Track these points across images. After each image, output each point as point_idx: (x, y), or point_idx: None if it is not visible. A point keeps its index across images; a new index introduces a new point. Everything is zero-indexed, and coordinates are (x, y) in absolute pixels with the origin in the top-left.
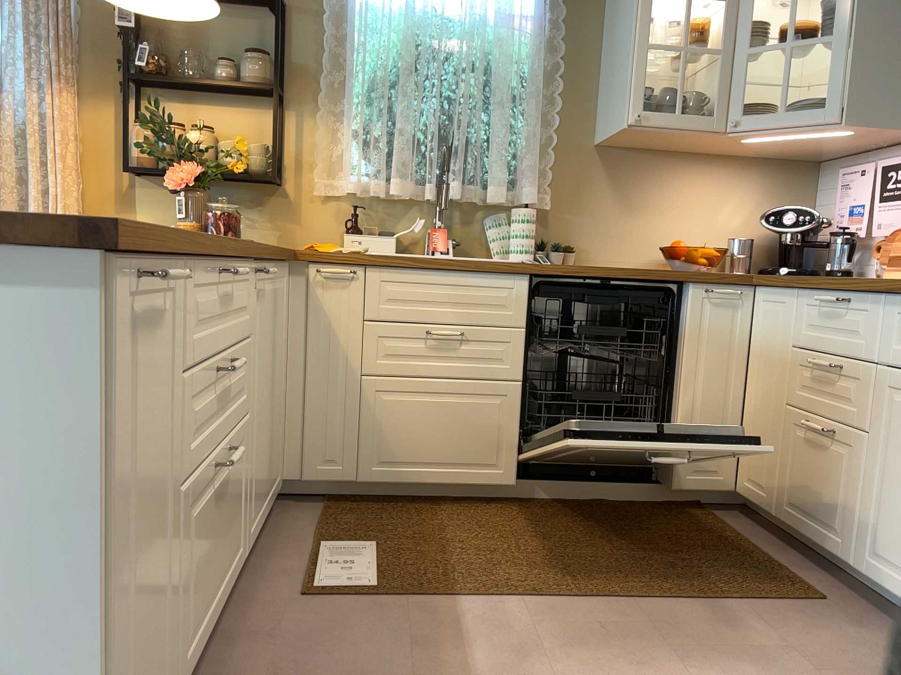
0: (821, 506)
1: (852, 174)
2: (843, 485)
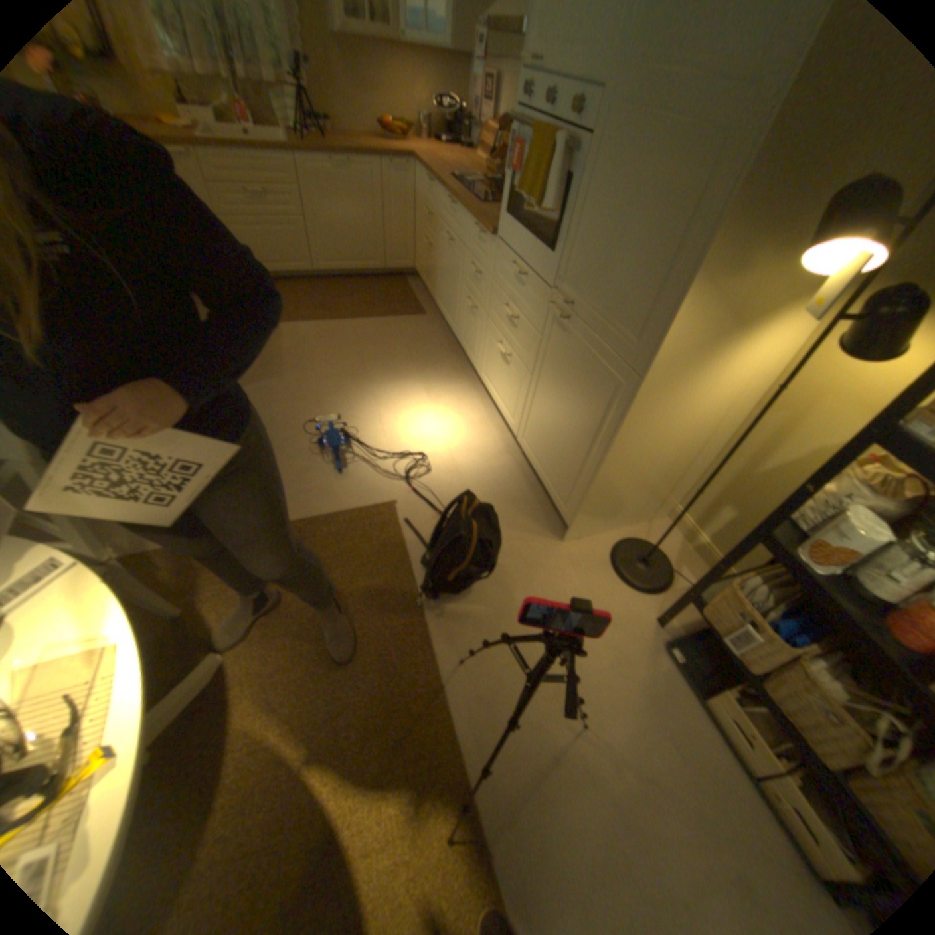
0: (429, 278)
1: (475, 74)
2: (433, 269)
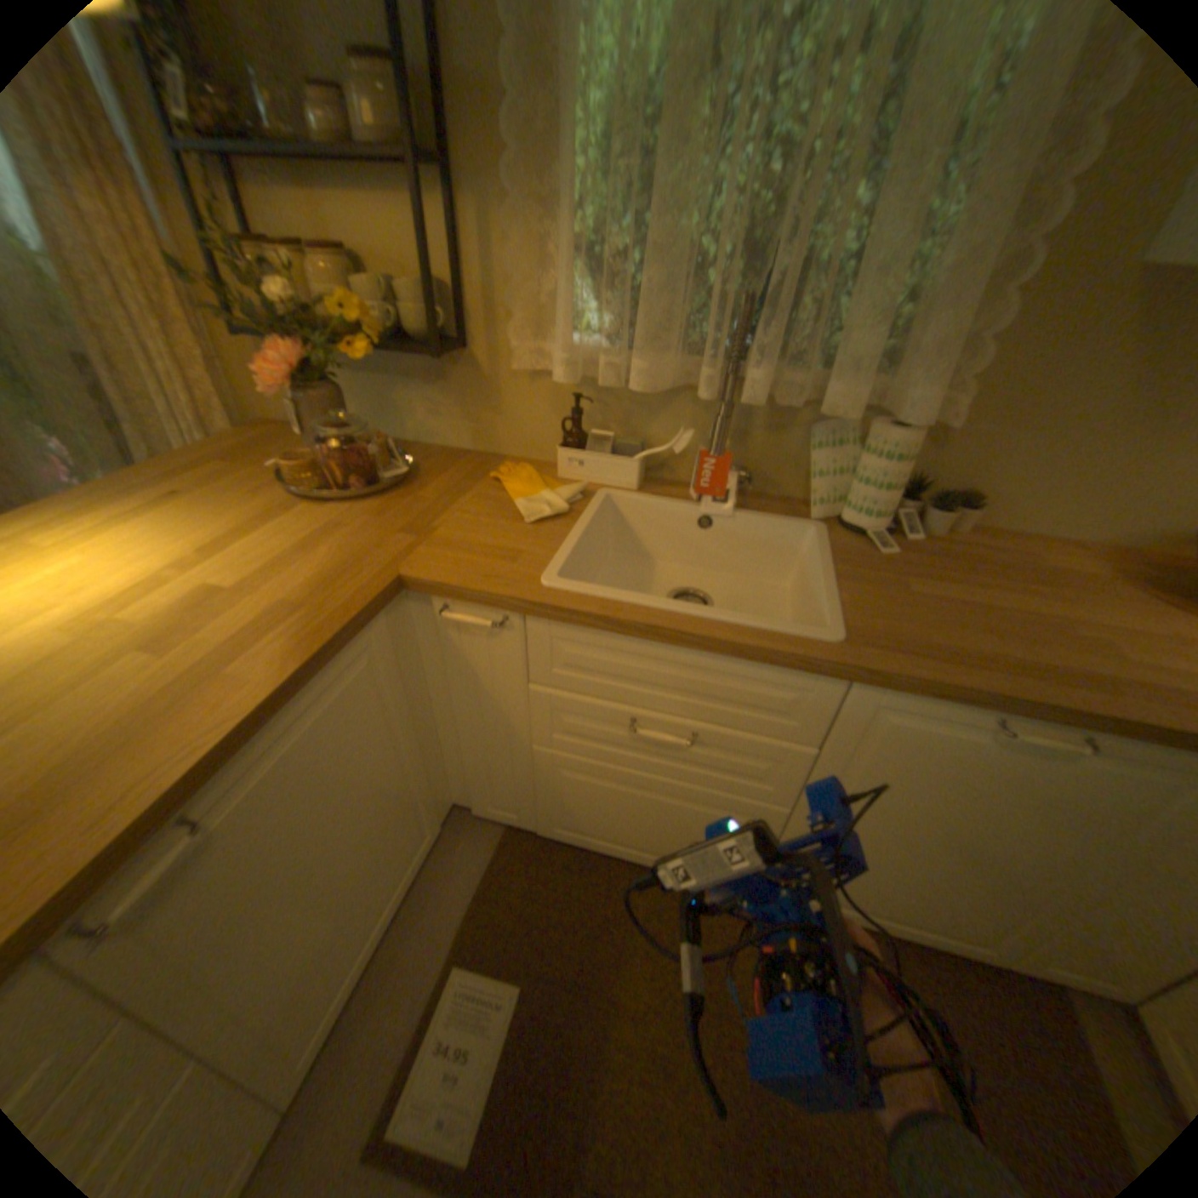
0: None
1: None
2: None
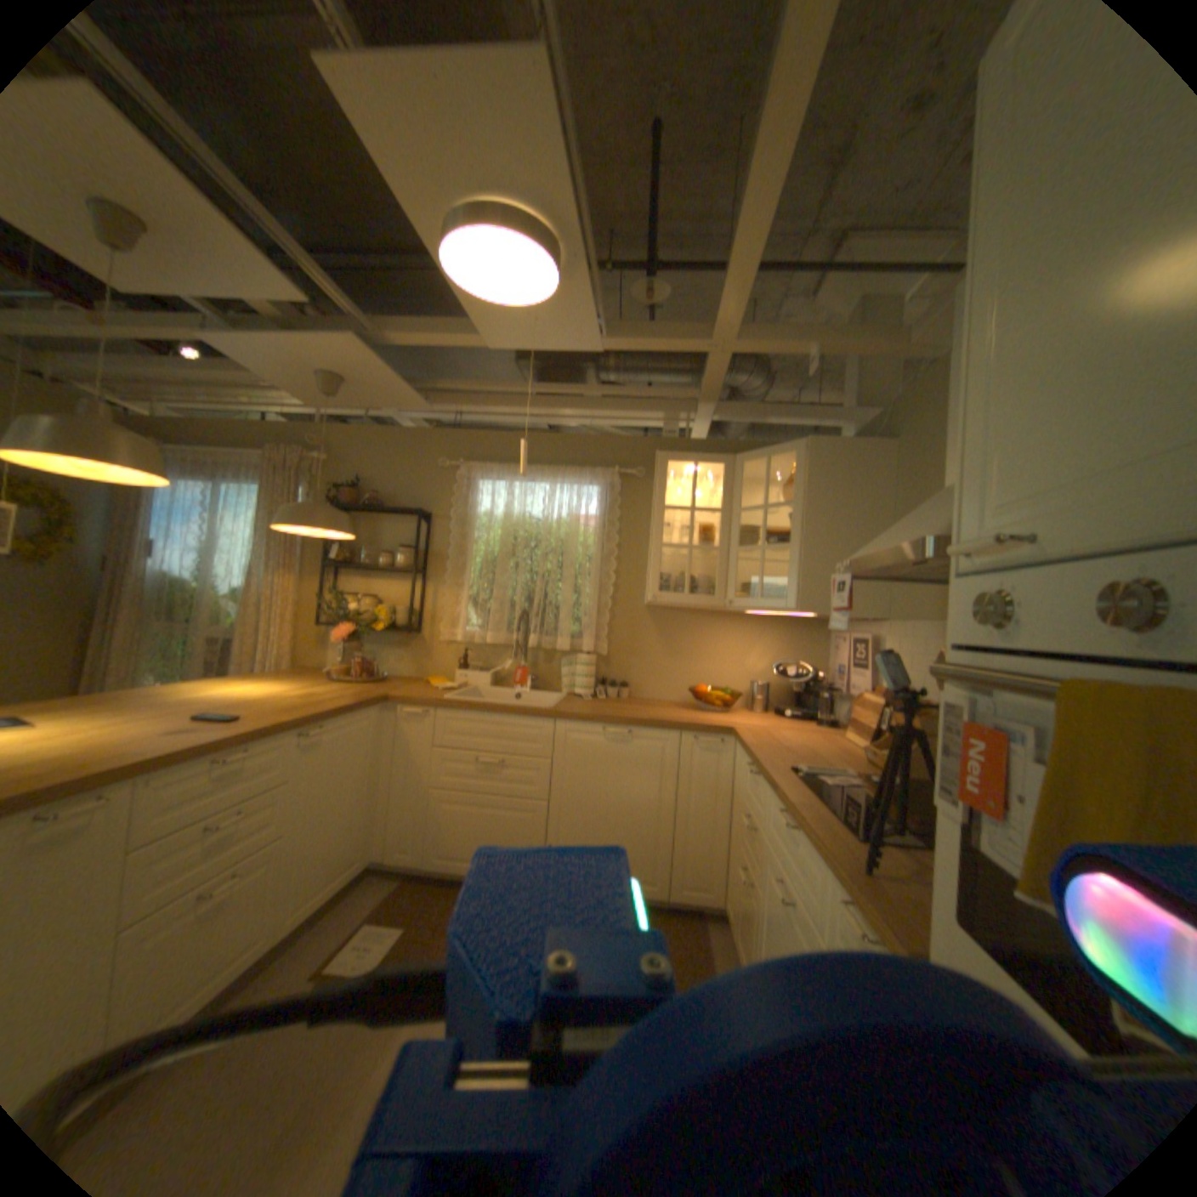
0: (746, 949)
1: (839, 640)
2: (753, 936)
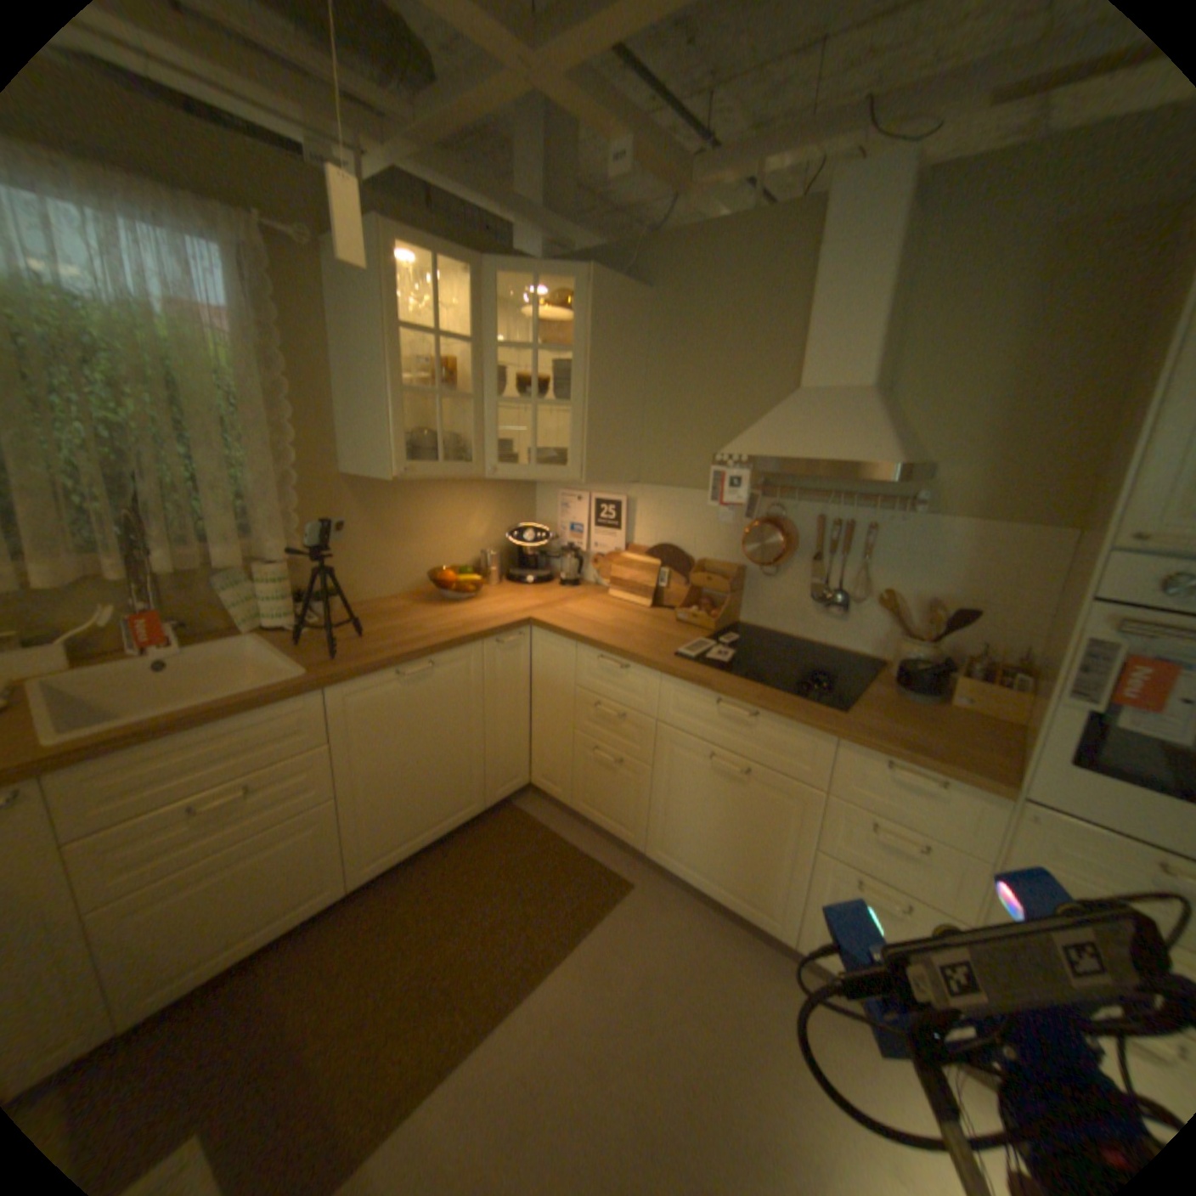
0: (611, 808)
1: (567, 497)
2: (630, 797)
